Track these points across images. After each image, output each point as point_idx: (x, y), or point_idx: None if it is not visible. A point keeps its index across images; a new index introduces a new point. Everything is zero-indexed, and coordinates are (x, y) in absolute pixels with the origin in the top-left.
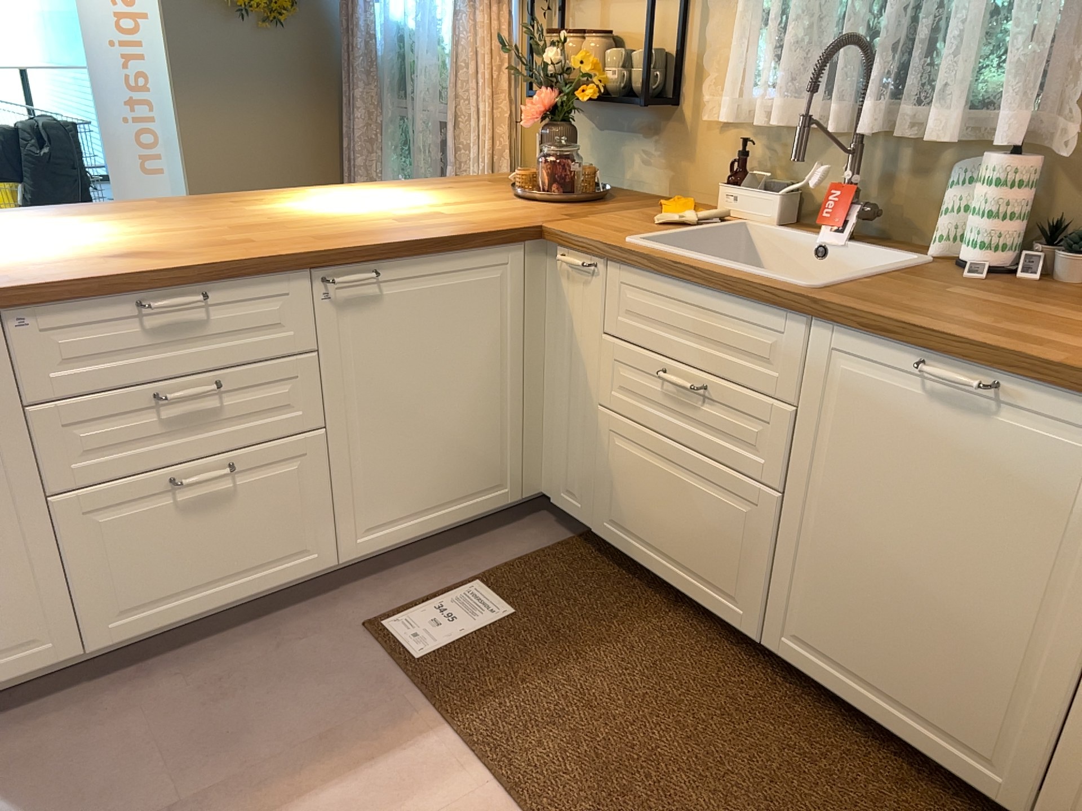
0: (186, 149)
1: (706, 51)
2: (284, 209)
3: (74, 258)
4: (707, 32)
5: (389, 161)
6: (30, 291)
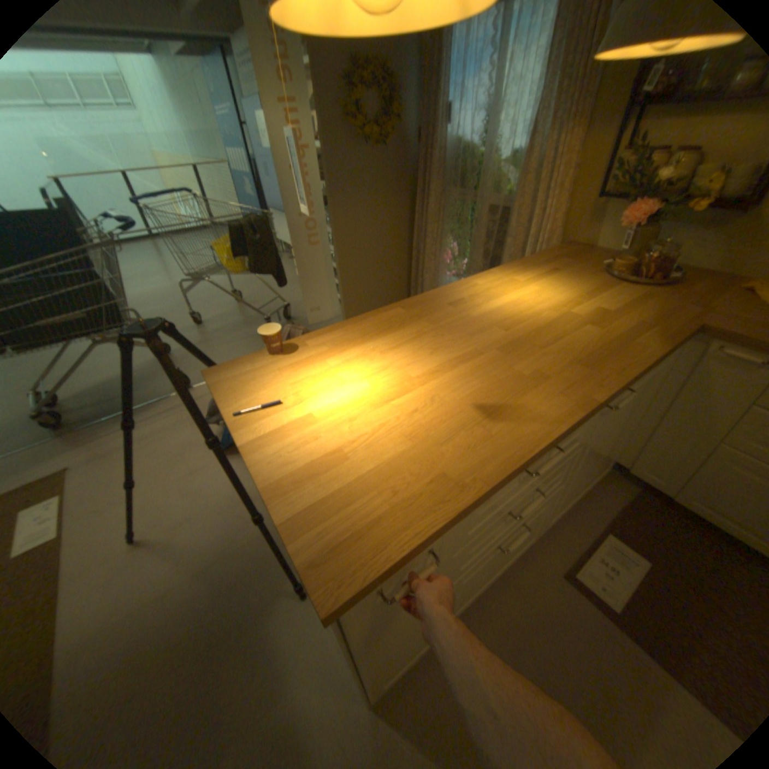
0: (334, 230)
1: None
2: (495, 313)
3: (452, 422)
4: None
5: (448, 228)
6: (479, 498)
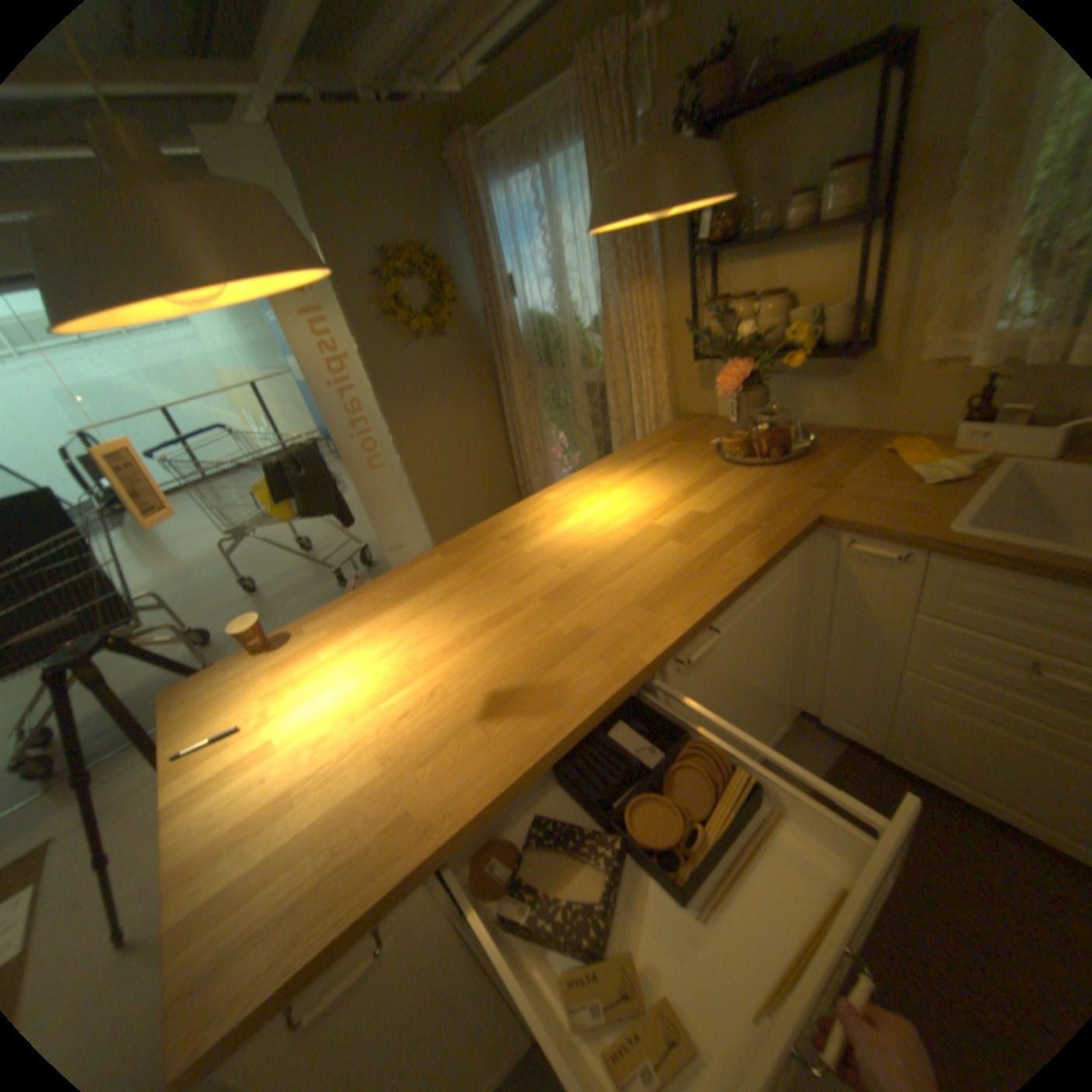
0: (397, 448)
1: (921, 286)
2: (556, 543)
3: (443, 728)
4: (923, 267)
5: (545, 418)
6: (443, 847)
